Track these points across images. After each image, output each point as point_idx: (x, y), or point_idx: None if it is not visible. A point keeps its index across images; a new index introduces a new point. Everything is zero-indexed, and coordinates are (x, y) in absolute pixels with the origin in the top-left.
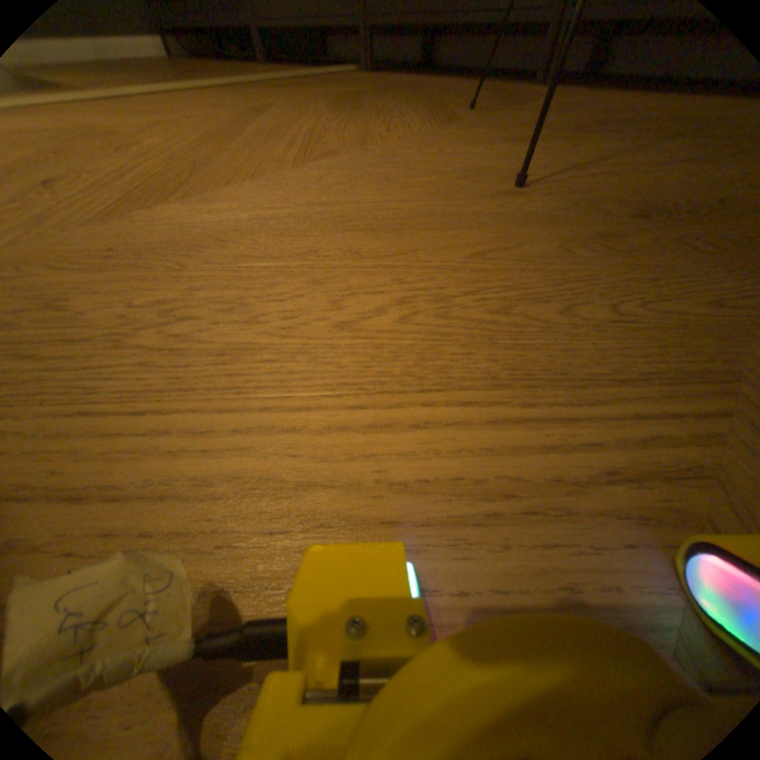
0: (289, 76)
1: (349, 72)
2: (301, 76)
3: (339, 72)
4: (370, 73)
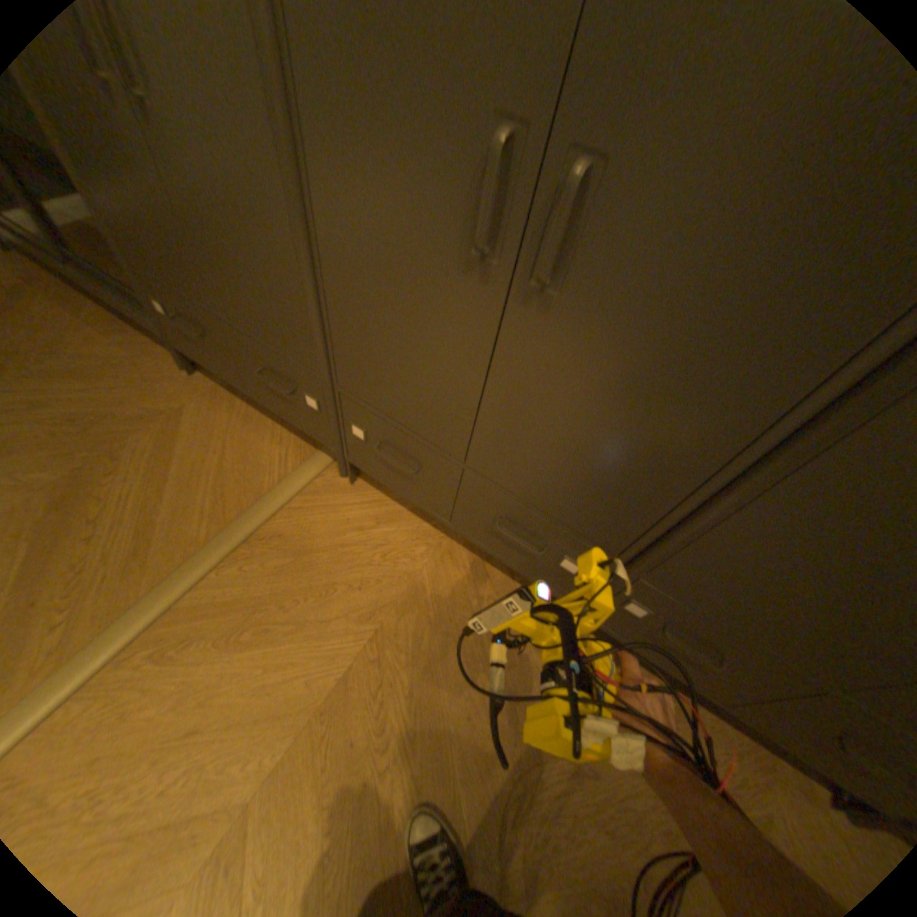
0: (242, 542)
1: (322, 479)
2: (258, 532)
3: (309, 486)
4: (352, 491)
